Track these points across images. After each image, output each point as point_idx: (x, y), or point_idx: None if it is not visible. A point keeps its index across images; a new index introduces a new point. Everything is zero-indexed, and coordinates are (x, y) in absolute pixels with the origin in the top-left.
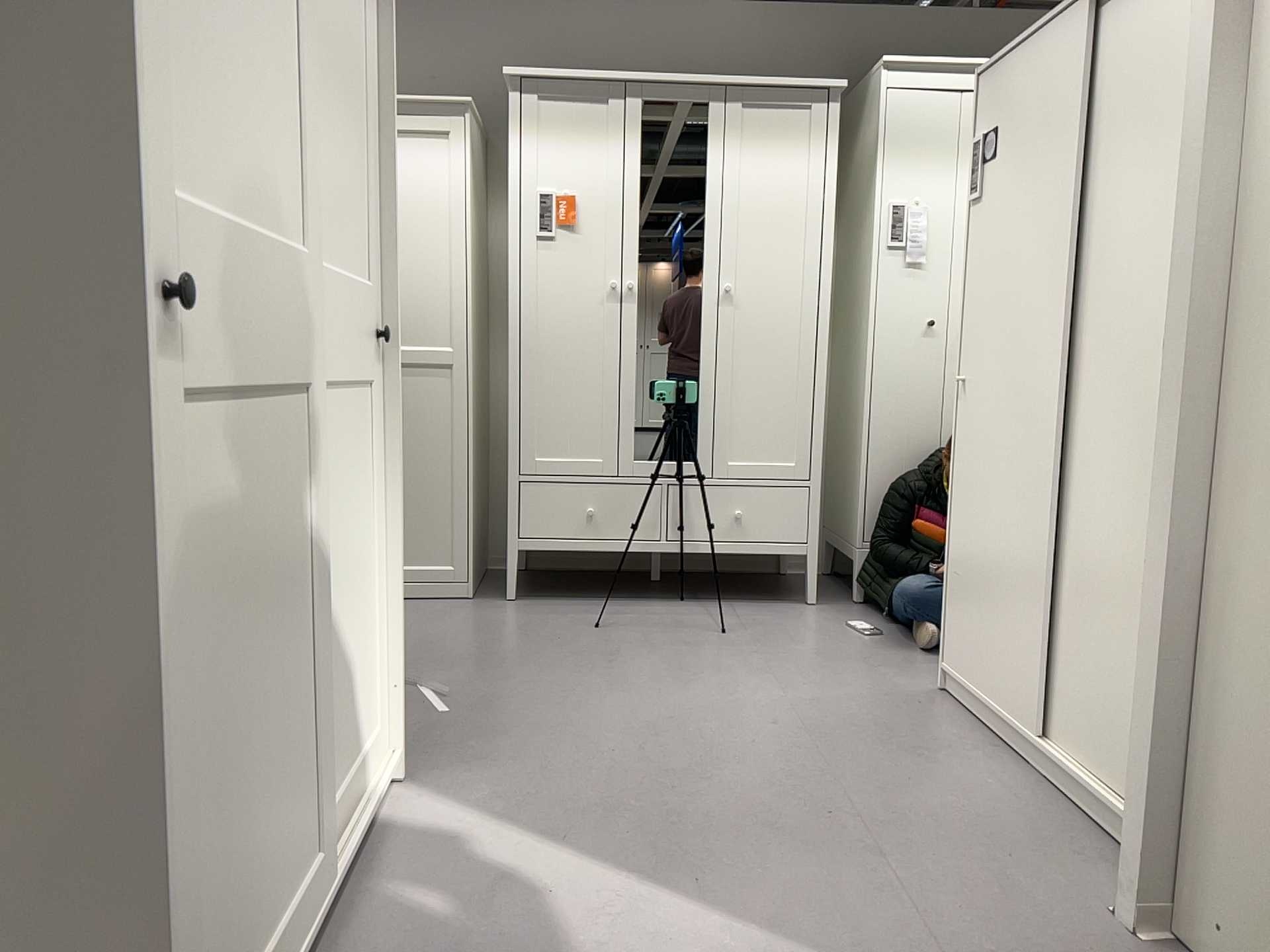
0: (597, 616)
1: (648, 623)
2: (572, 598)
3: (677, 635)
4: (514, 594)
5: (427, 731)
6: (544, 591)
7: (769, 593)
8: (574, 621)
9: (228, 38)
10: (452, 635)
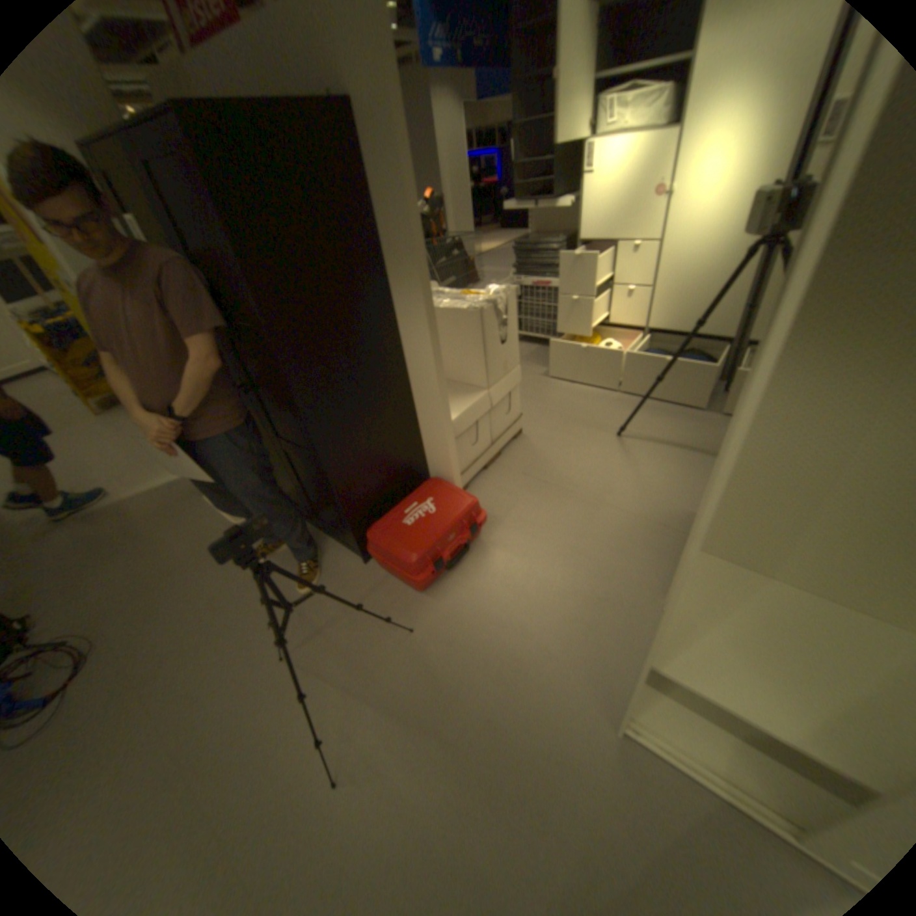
0: None
1: None
2: None
3: None
4: None
5: None
6: None
7: None
8: None
9: None
10: None
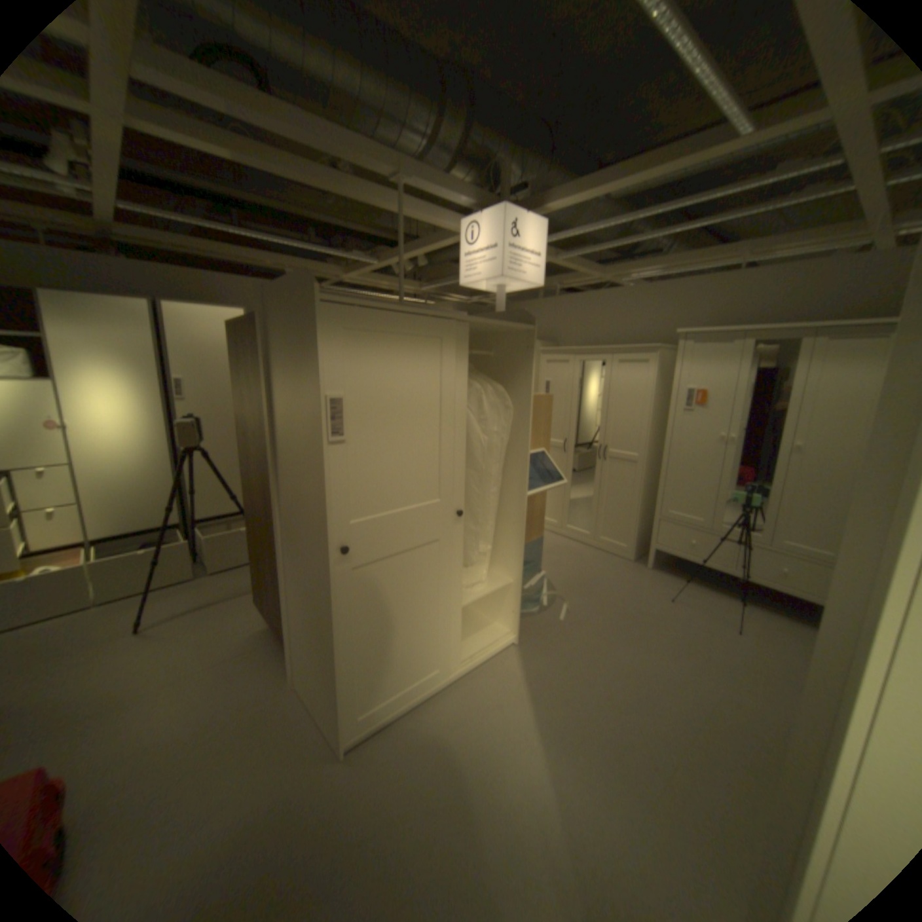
0: (682, 594)
1: (705, 608)
2: (681, 578)
3: (712, 623)
4: (656, 565)
5: (550, 624)
6: (672, 568)
7: (811, 617)
8: (667, 592)
9: (397, 460)
10: (605, 580)
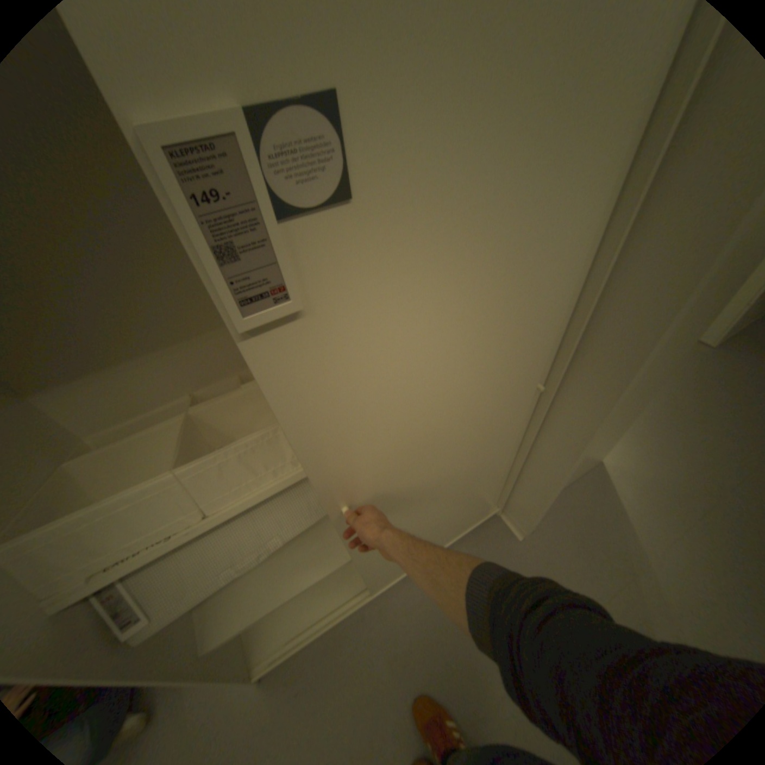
0: None
1: None
2: None
3: None
4: None
5: None
6: None
7: None
8: None
9: None
10: None
